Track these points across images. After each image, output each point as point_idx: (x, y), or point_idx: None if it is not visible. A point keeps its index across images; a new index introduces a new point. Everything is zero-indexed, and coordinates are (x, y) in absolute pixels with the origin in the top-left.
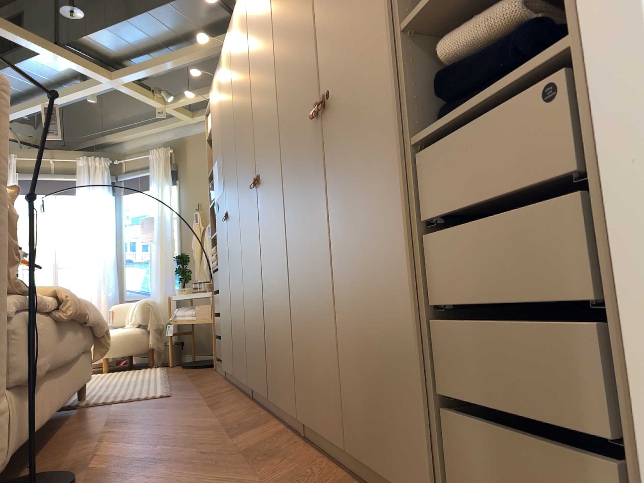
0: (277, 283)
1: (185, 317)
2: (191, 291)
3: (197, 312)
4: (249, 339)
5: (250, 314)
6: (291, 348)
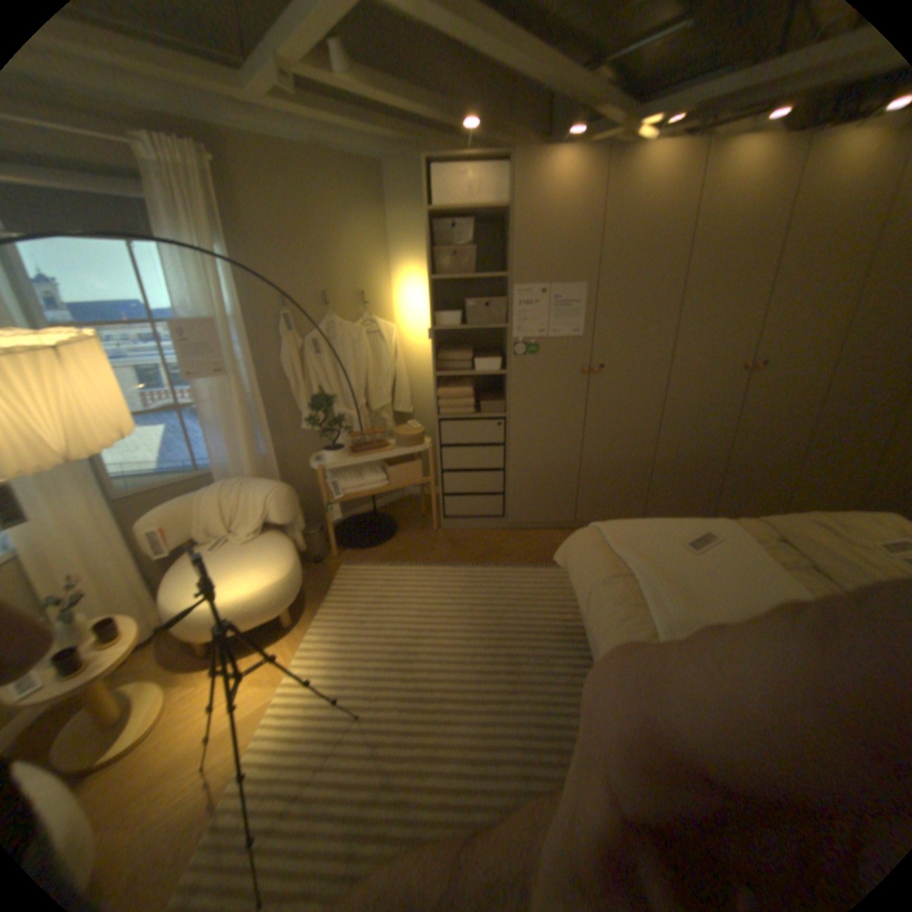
0: (777, 449)
1: (362, 490)
2: (349, 451)
3: (386, 478)
4: (655, 490)
5: (673, 471)
6: (793, 488)
